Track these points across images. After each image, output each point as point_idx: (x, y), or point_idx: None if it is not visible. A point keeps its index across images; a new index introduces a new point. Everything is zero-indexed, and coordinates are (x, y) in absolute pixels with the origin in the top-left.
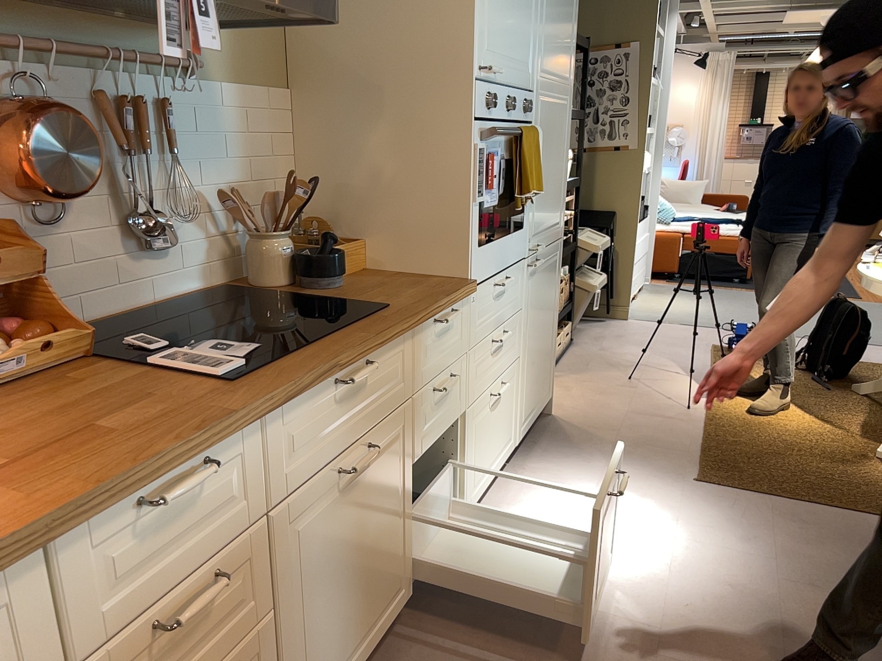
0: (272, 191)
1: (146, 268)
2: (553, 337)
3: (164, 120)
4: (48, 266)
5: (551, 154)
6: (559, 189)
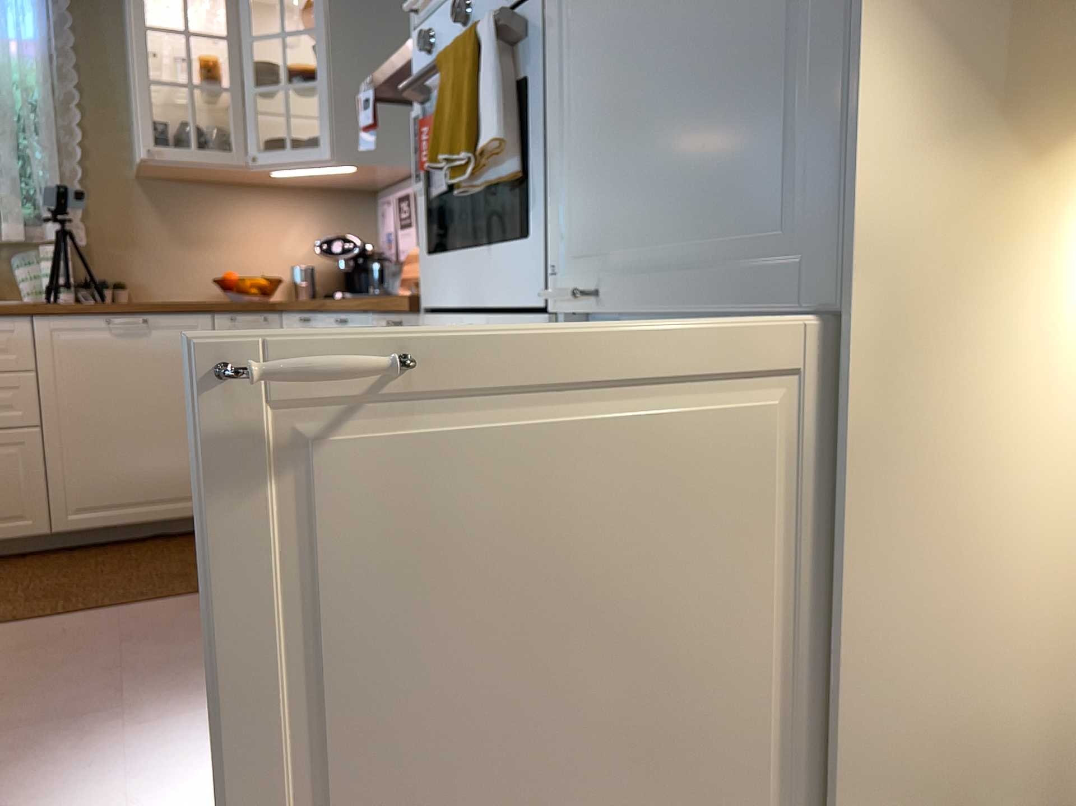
0: None
1: None
2: (807, 767)
3: None
4: None
5: (658, 1)
6: (759, 96)
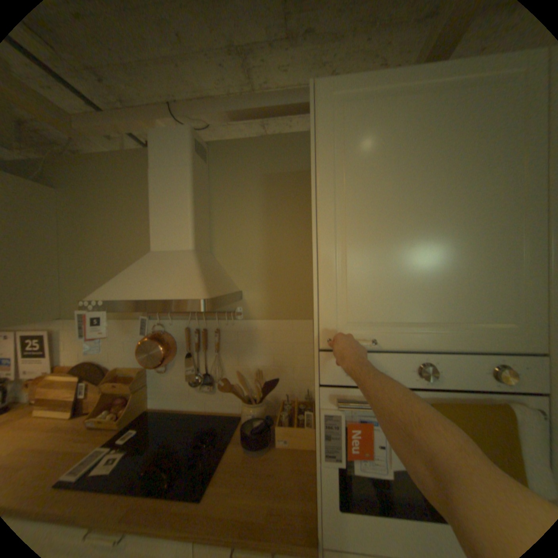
0: (290, 373)
1: (203, 396)
2: None
3: (218, 337)
4: (162, 386)
5: None
6: None
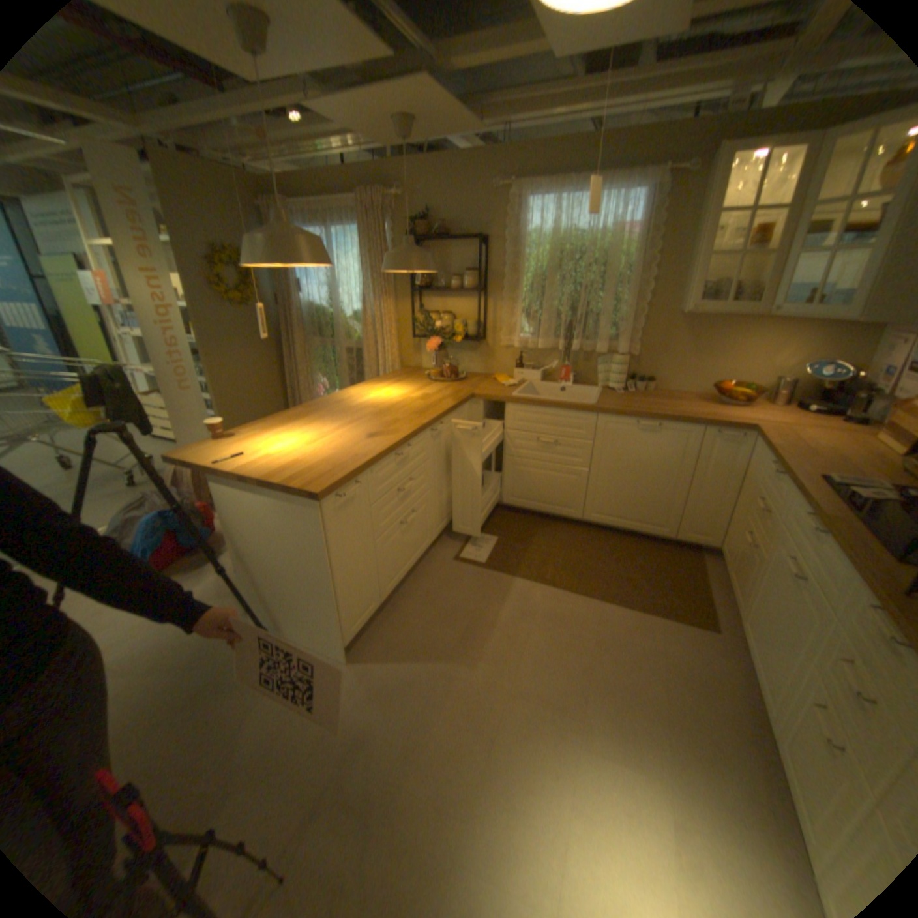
0: None
1: None
2: None
3: None
4: None
5: None
6: None
